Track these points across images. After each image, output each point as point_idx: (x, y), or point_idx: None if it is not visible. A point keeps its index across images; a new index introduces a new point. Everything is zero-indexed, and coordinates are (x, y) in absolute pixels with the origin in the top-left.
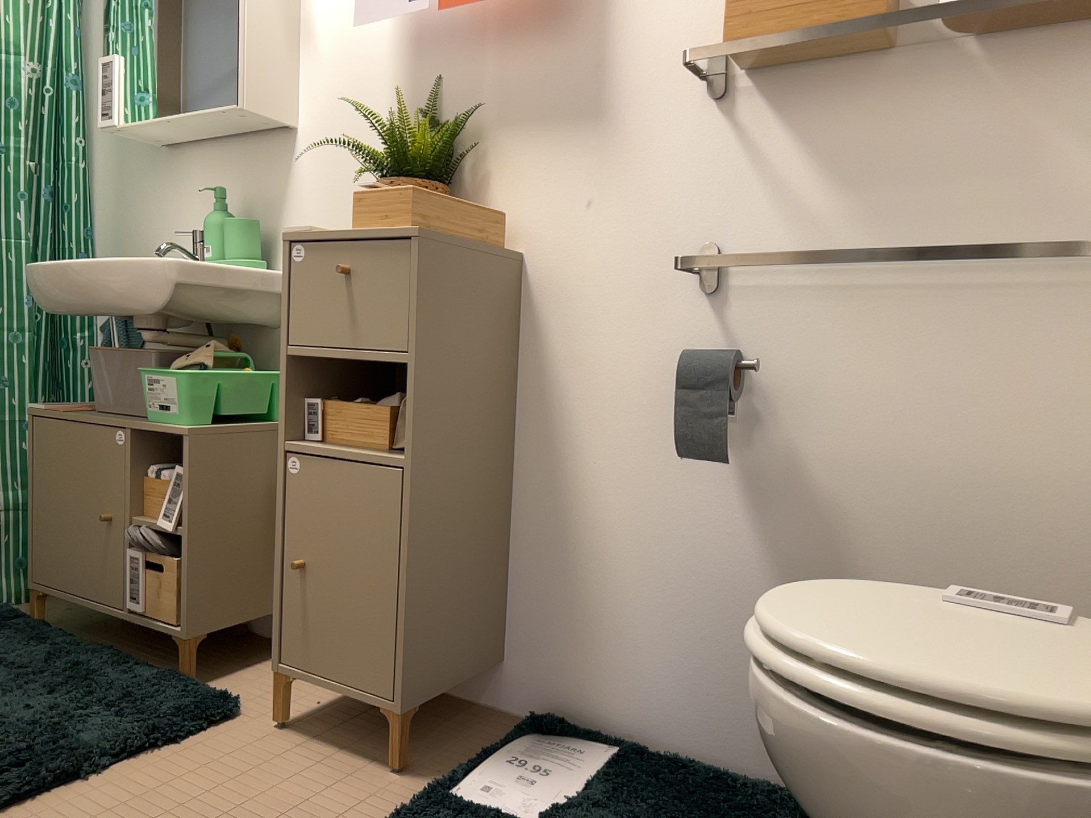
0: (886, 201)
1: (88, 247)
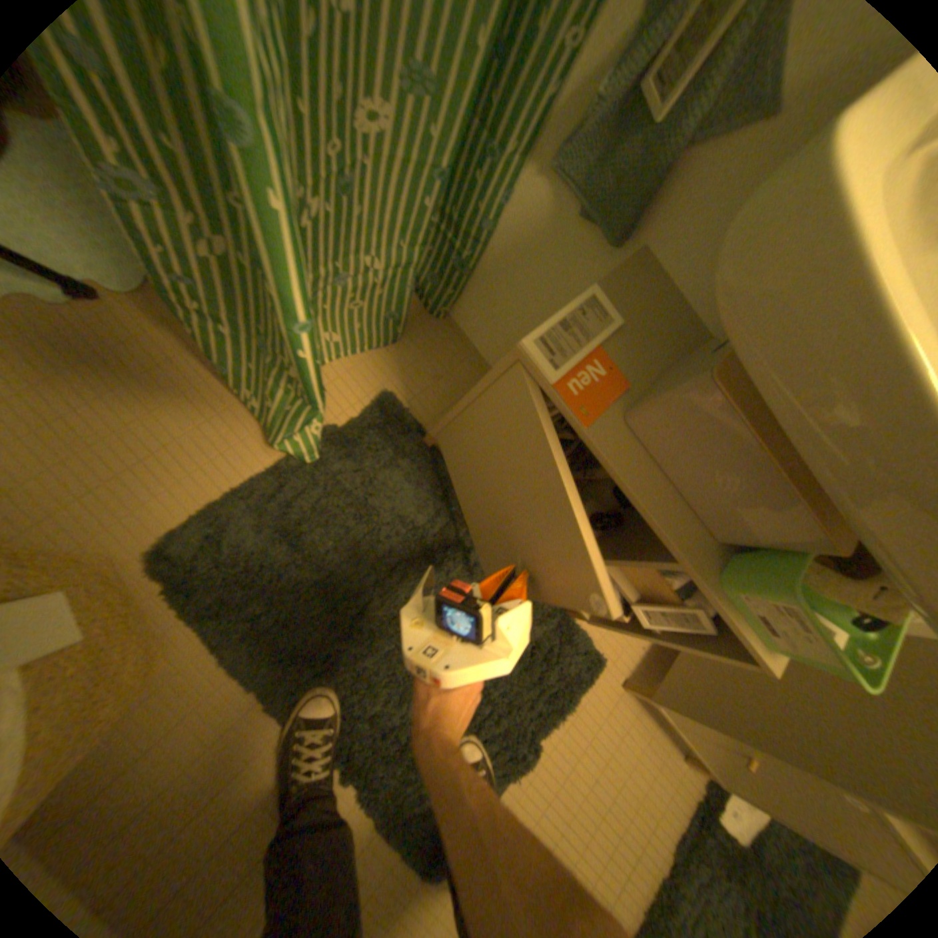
0: None
1: None
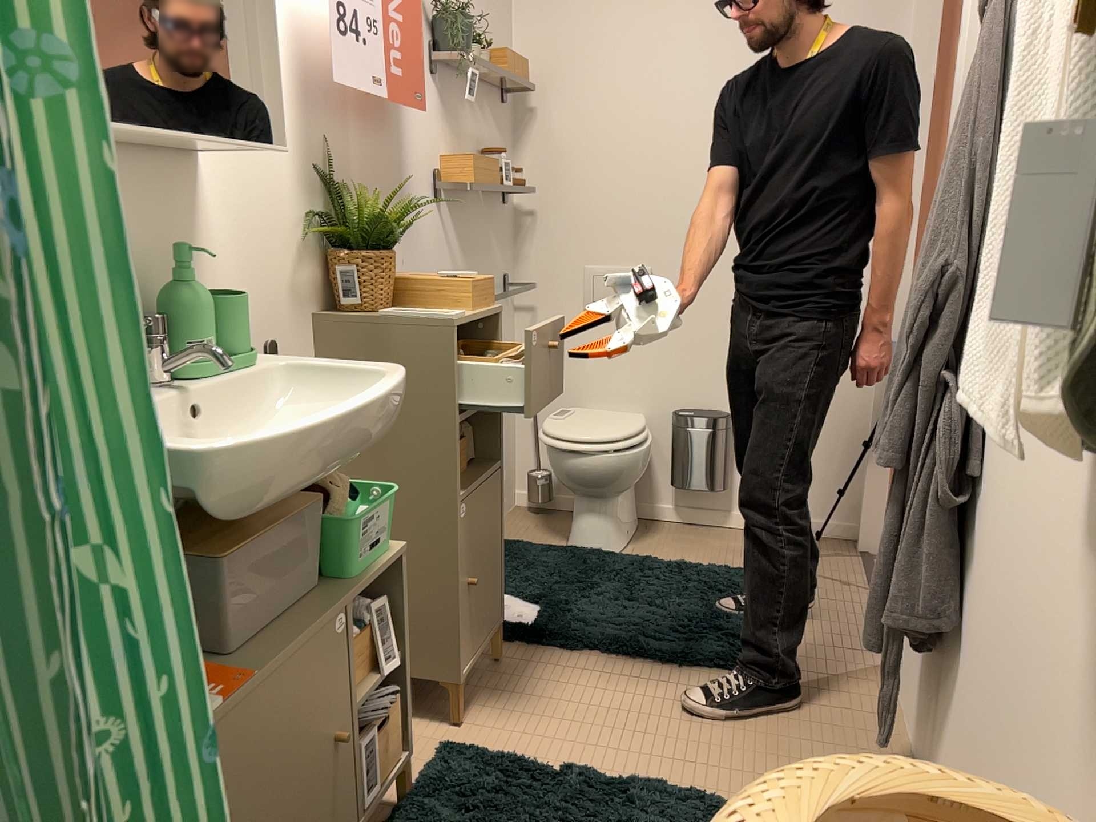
0: (474, 266)
1: None
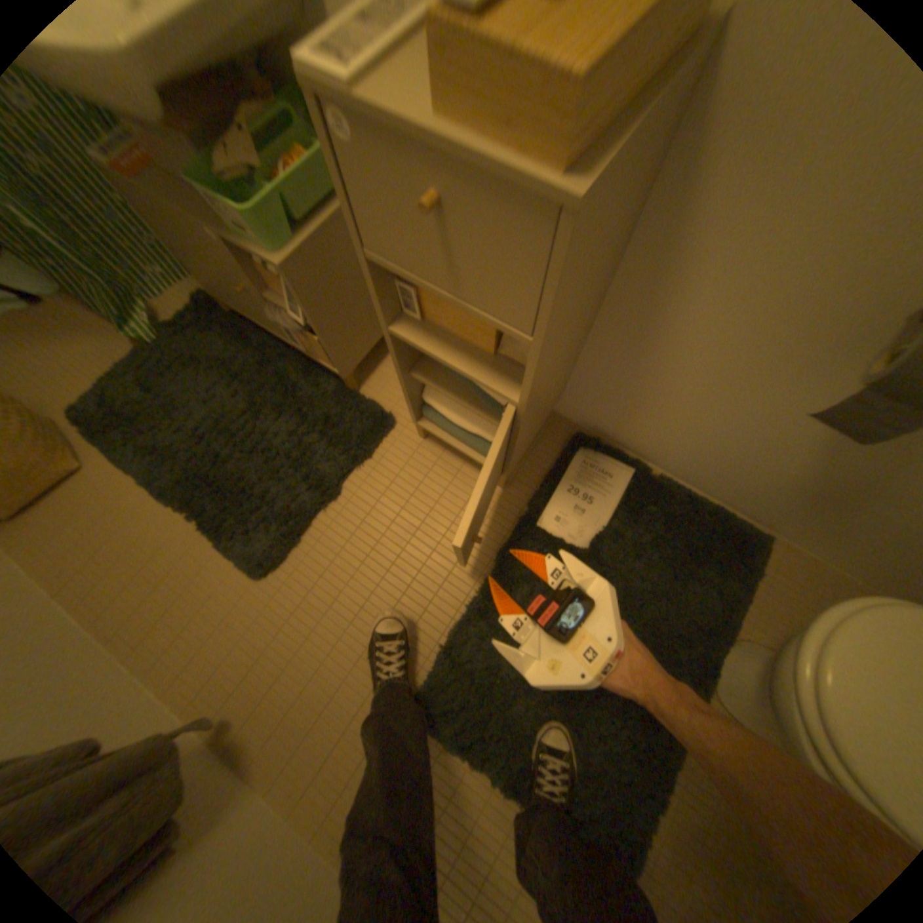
0: None
1: None
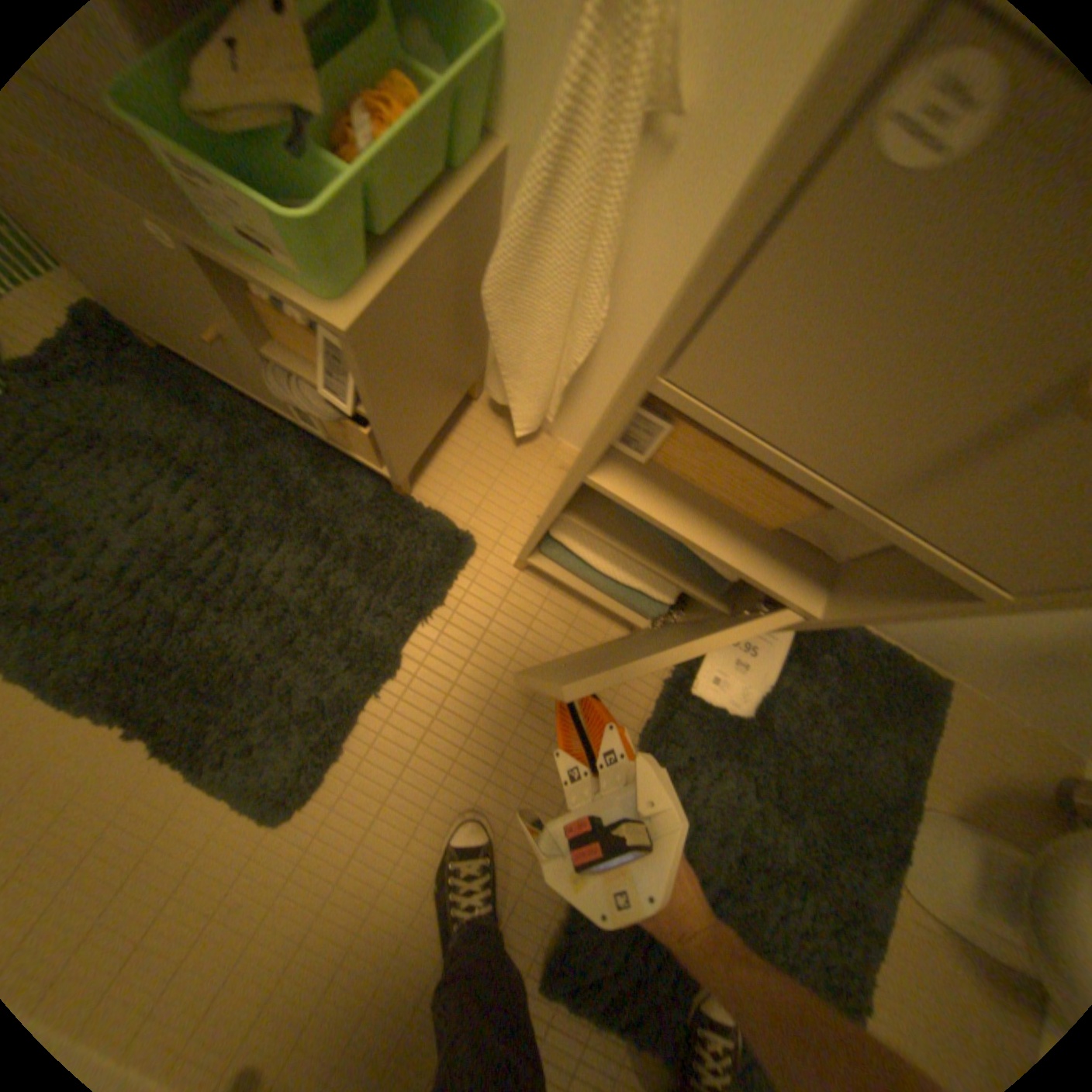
0: None
1: None
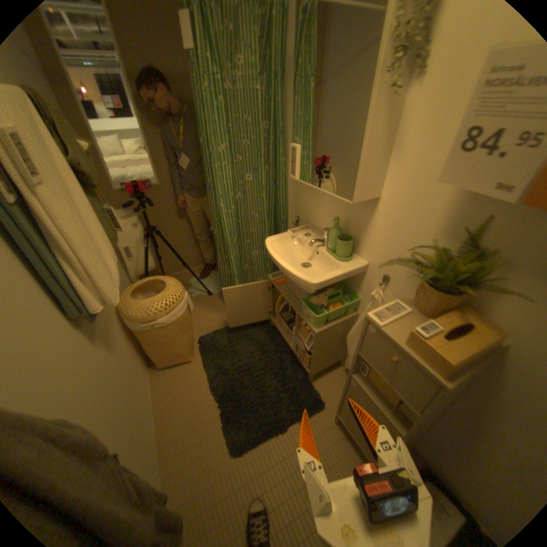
0: None
1: (285, 198)
